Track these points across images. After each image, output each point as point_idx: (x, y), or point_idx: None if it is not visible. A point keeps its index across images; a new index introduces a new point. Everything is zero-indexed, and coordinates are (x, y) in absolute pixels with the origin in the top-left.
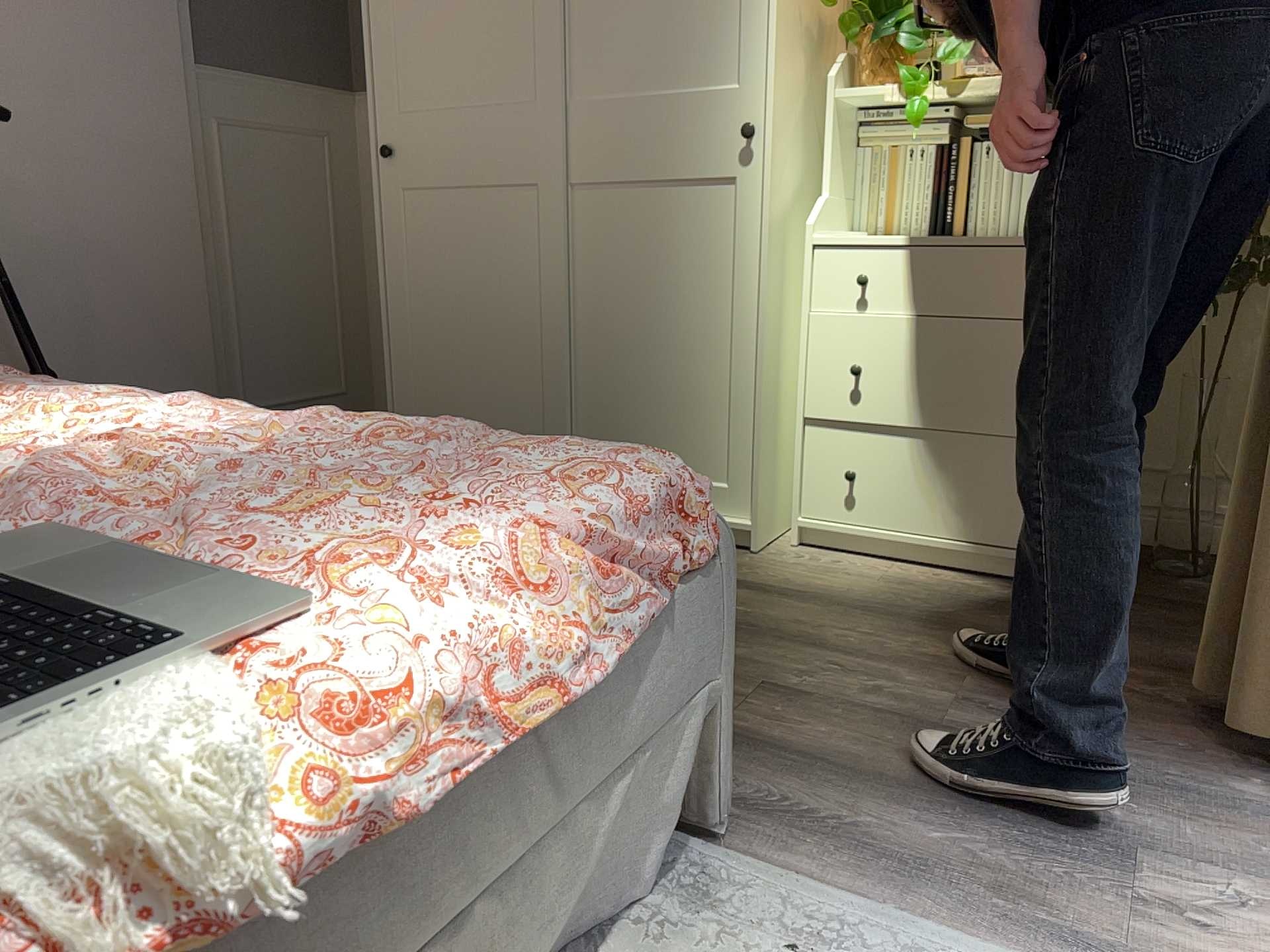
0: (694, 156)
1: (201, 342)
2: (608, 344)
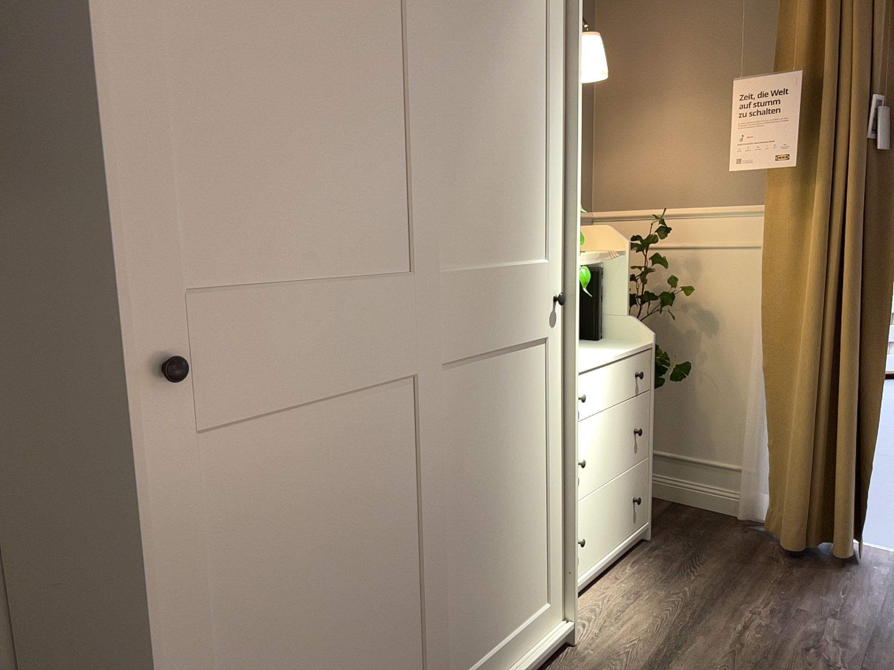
0: (525, 322)
1: None
2: (467, 527)
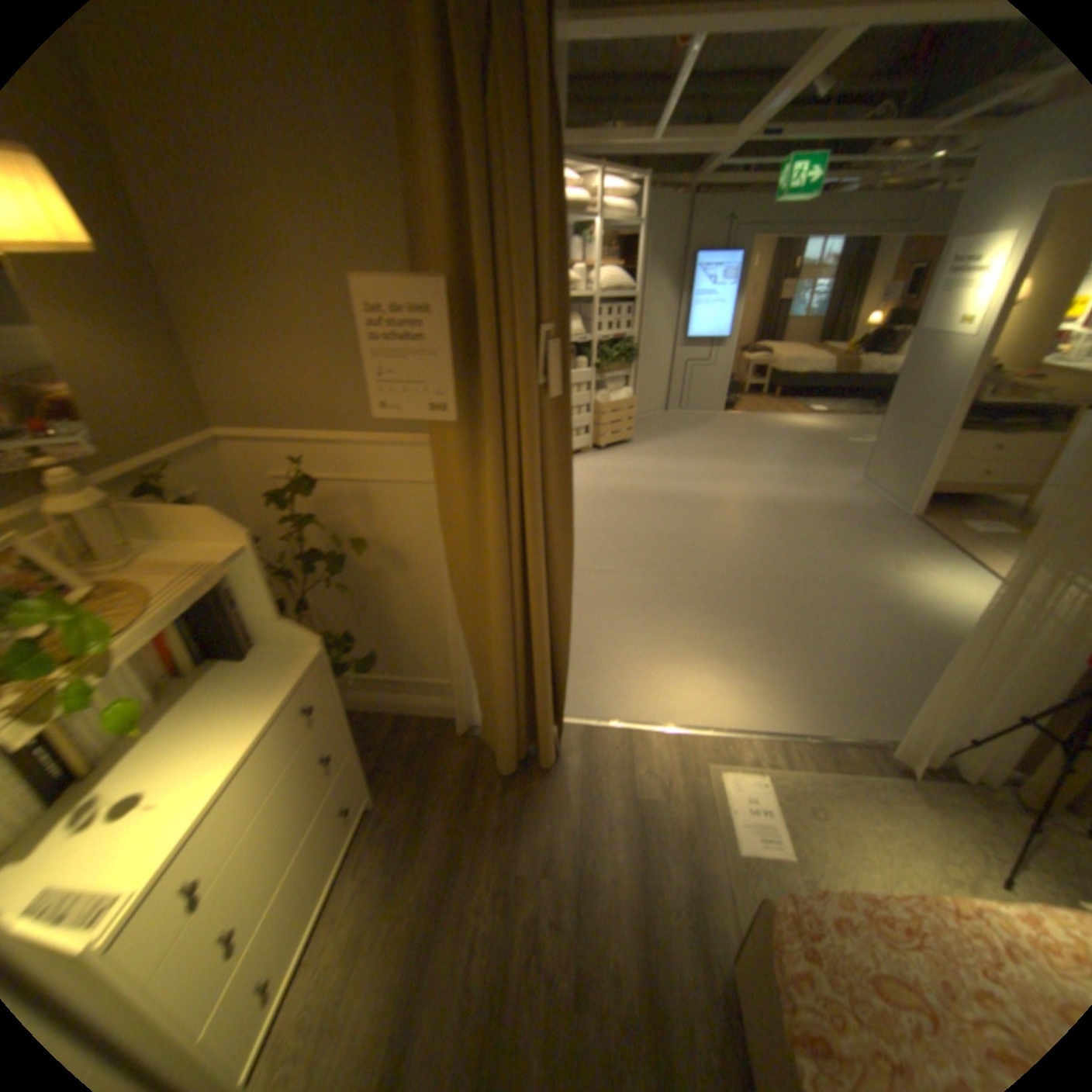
0: None
1: None
2: None
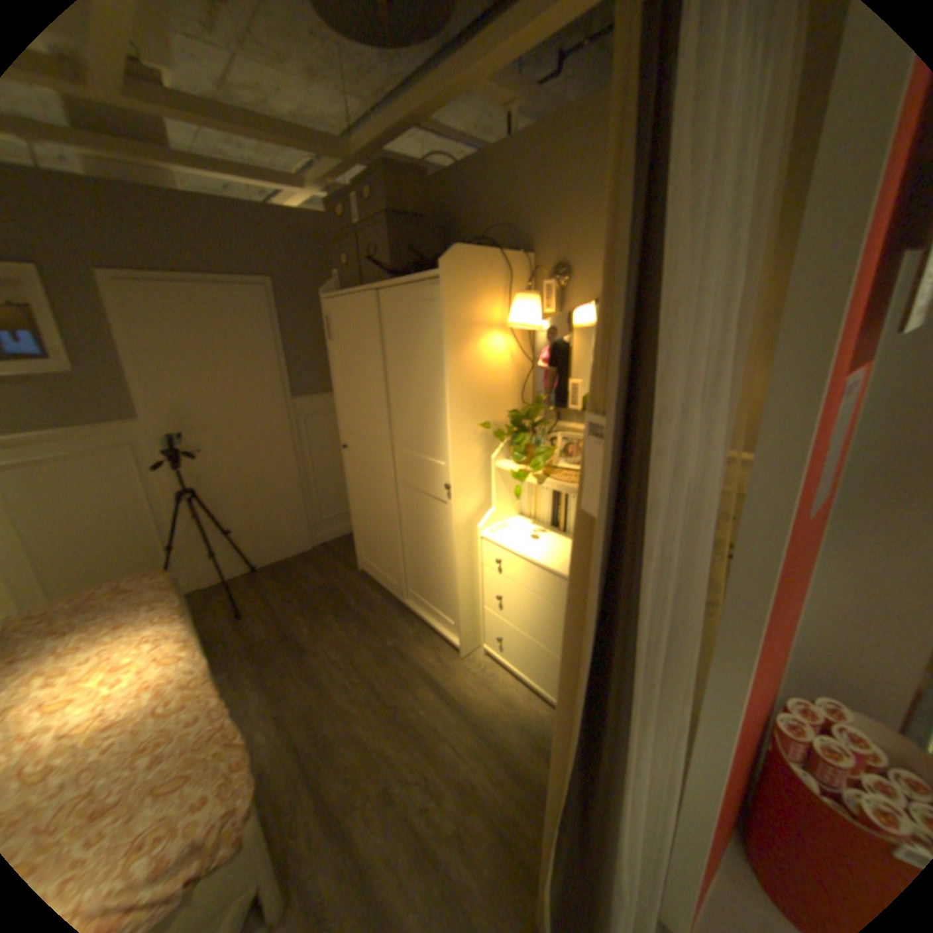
0: (432, 487)
1: (295, 502)
2: (413, 548)
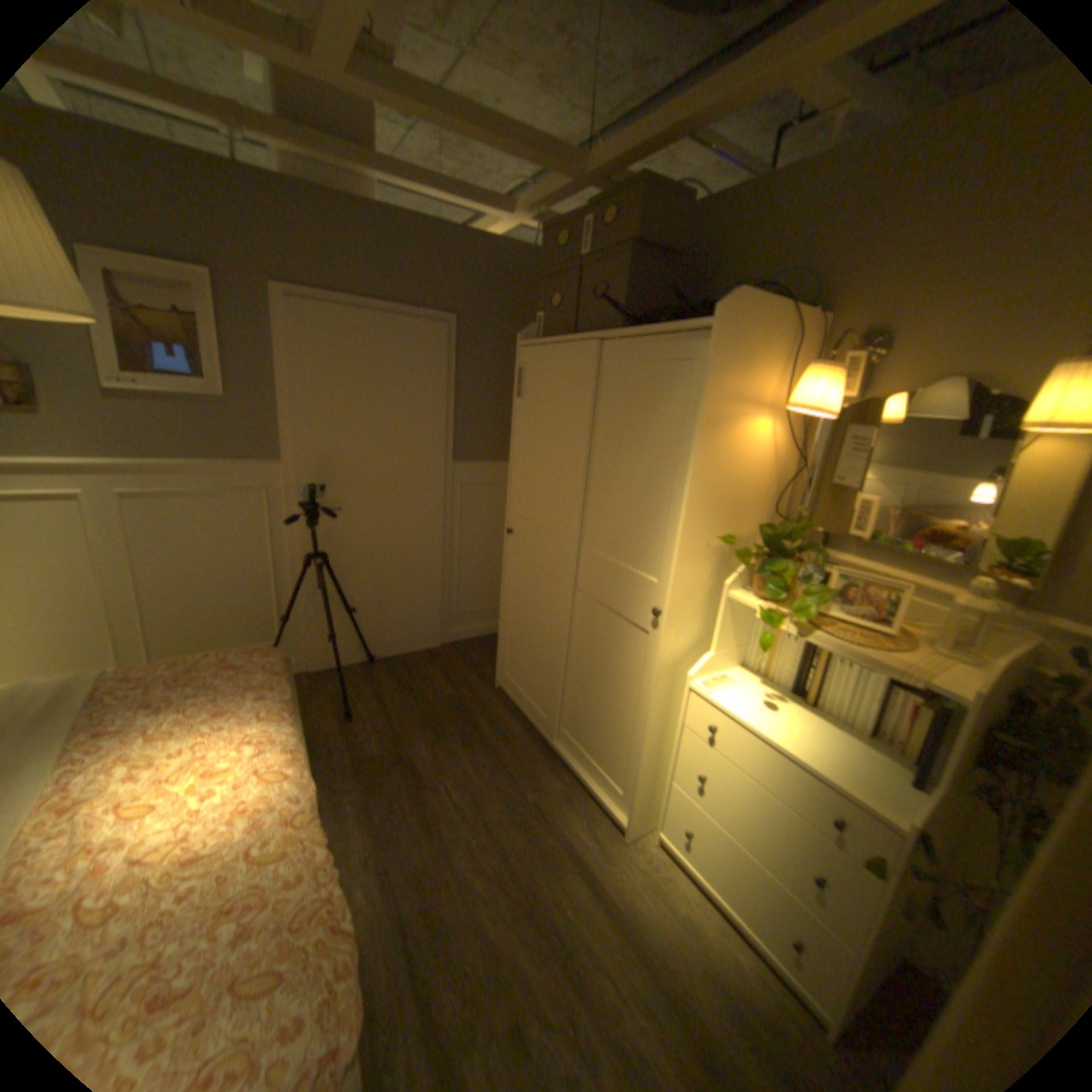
0: (630, 607)
1: (433, 586)
2: (580, 678)
